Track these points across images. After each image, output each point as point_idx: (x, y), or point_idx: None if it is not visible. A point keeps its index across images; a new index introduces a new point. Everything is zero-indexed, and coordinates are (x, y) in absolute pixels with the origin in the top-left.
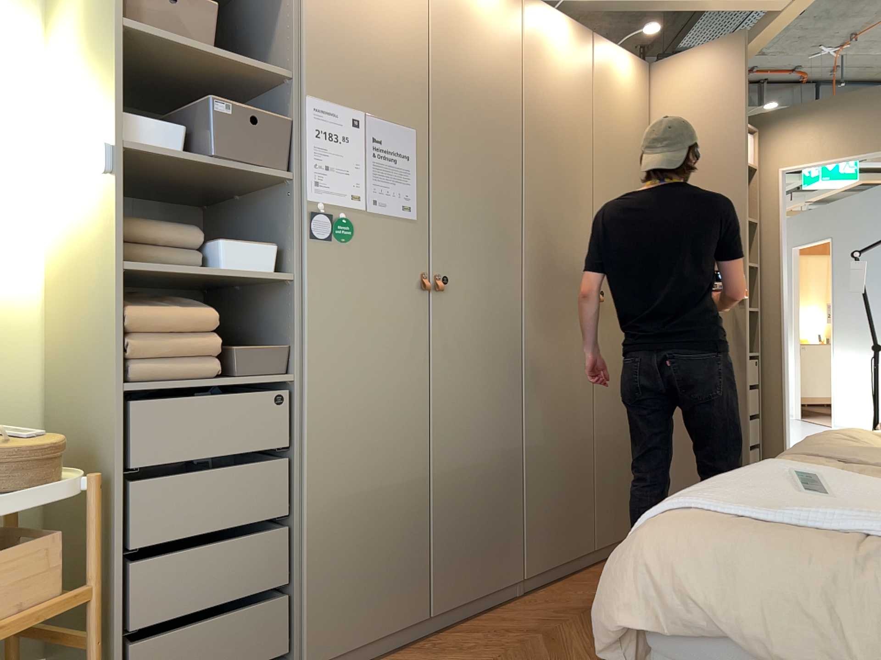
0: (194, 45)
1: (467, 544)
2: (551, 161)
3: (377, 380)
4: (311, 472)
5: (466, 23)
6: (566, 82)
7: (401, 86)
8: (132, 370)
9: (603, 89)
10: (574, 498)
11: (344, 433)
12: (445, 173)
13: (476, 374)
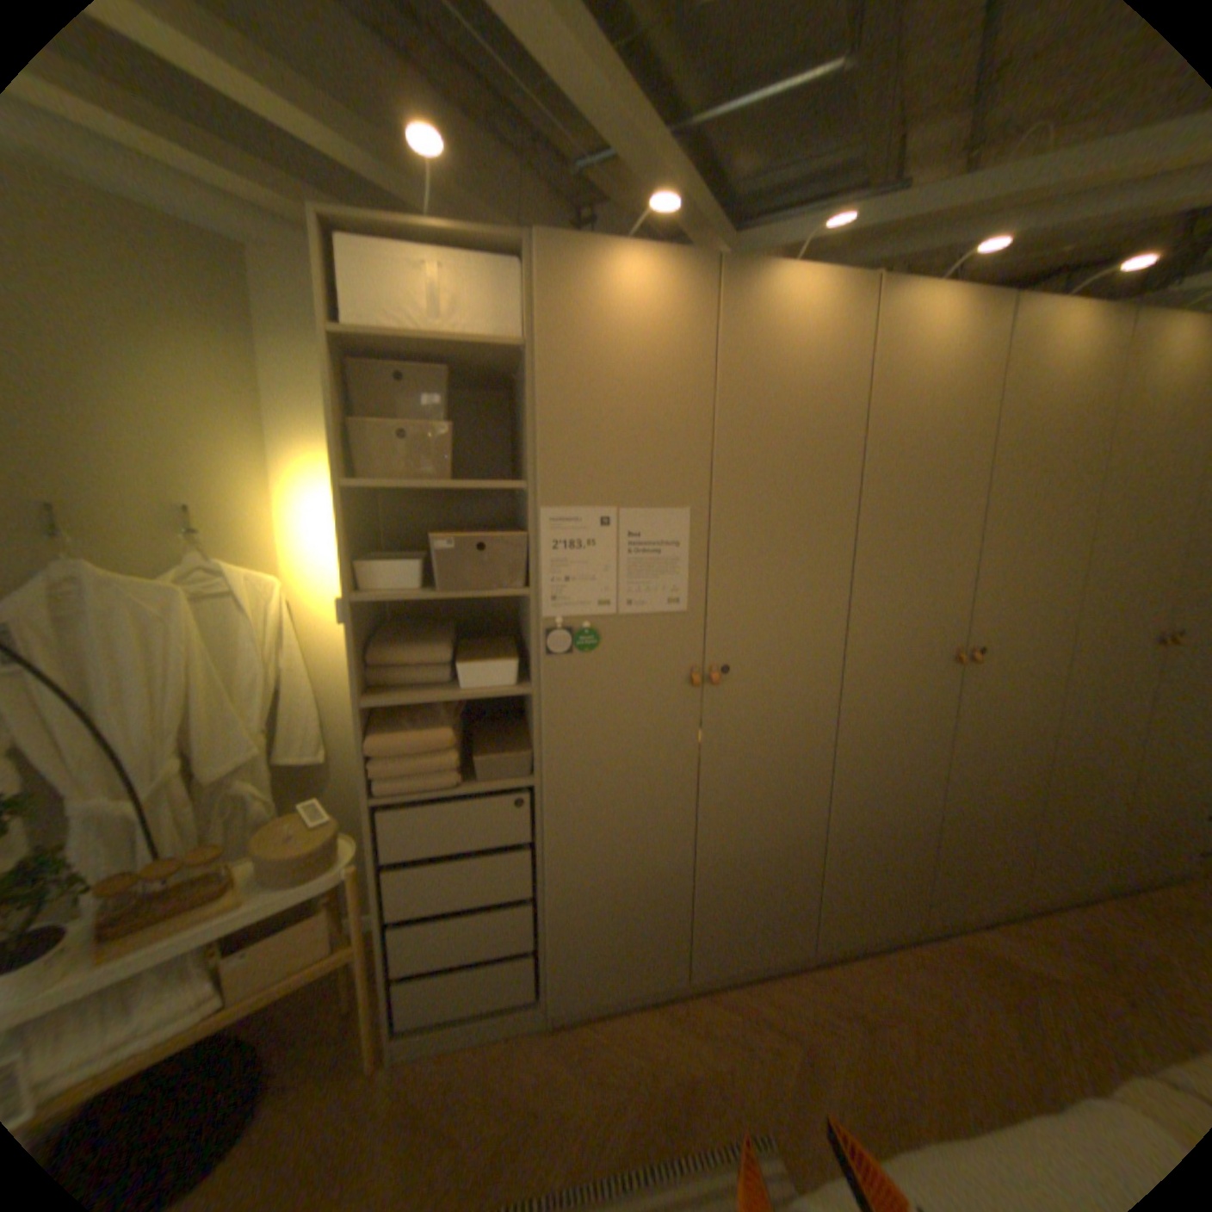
0: (426, 474)
1: (737, 926)
2: (905, 501)
3: (629, 781)
4: (552, 866)
5: (771, 355)
6: (945, 386)
7: (667, 463)
8: (375, 790)
9: (1022, 375)
10: (896, 882)
11: (588, 832)
12: (729, 552)
13: (760, 764)
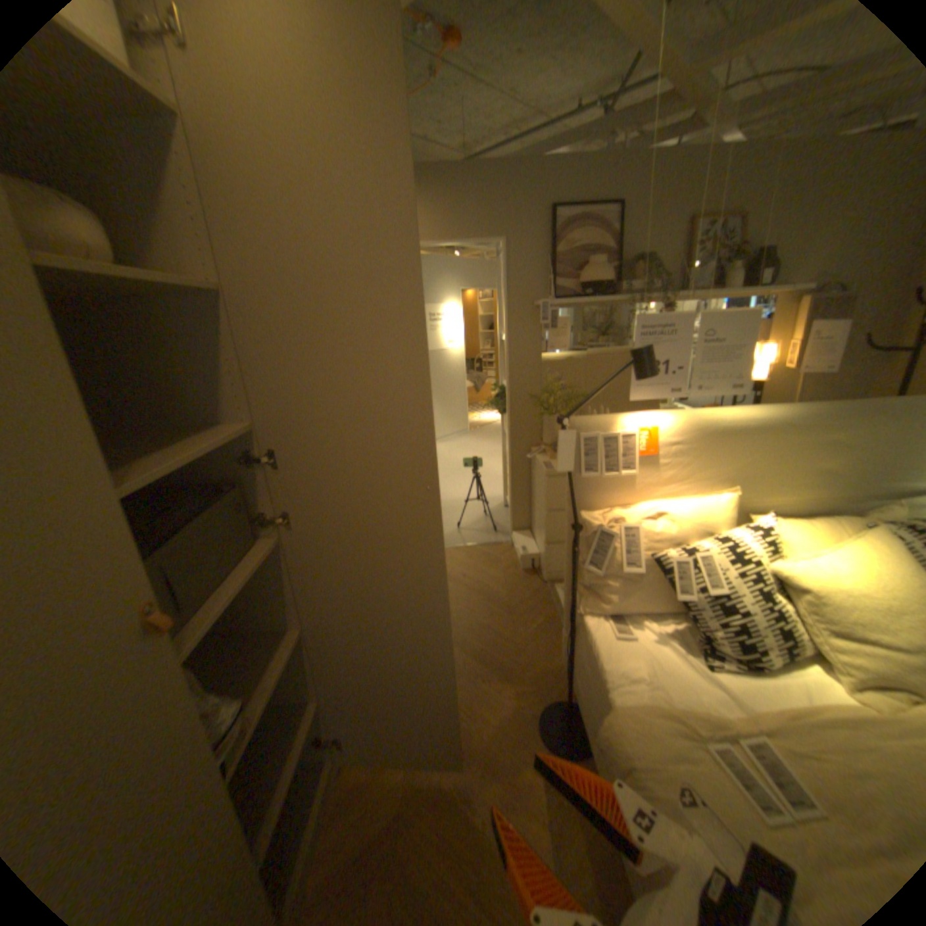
0: None
1: None
2: None
3: None
4: None
5: None
6: None
7: None
8: None
9: None
10: None
11: None
12: None
13: None
